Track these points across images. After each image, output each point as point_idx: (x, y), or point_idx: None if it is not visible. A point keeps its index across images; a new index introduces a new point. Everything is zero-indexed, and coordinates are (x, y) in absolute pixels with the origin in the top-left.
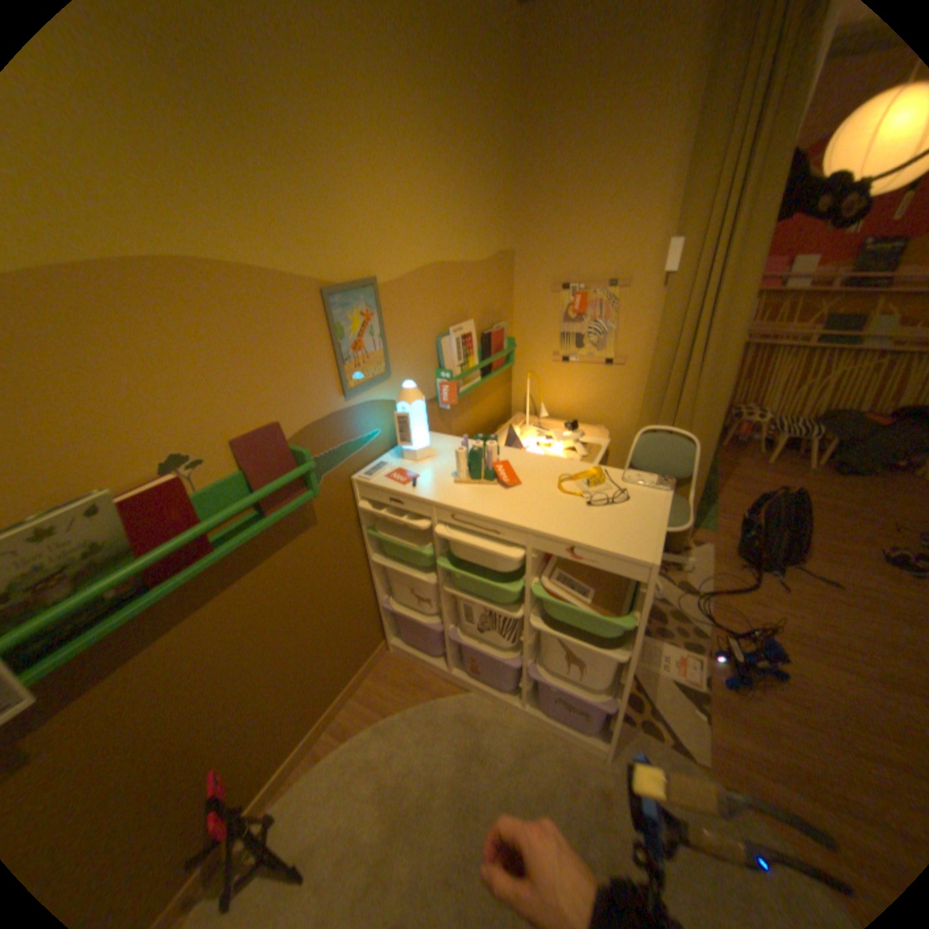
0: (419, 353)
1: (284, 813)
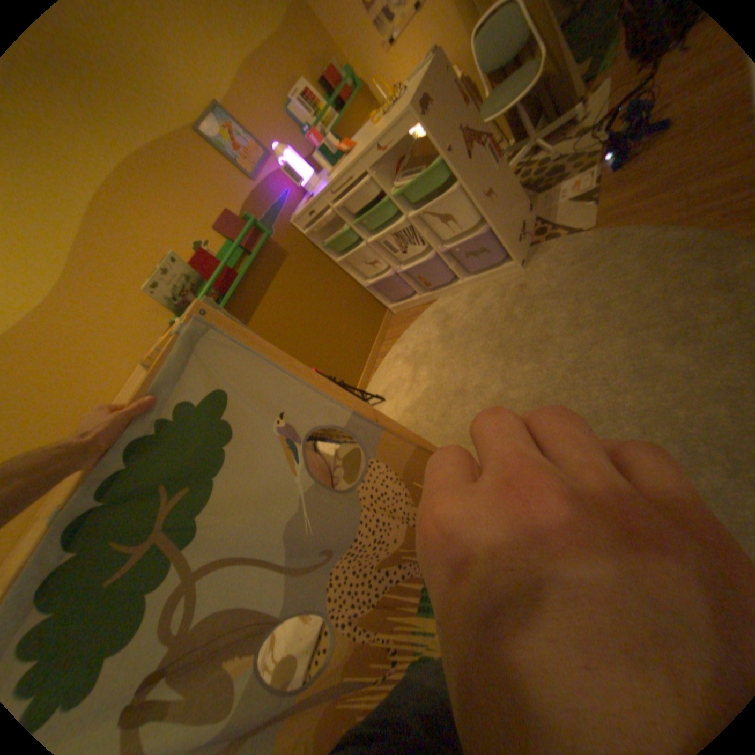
0: (278, 126)
1: (371, 389)
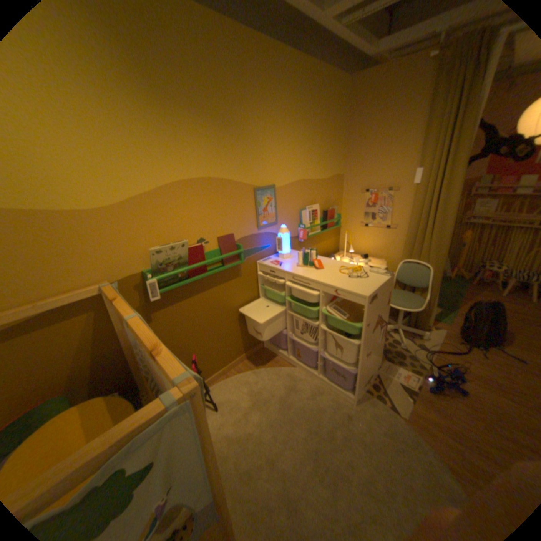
0: (291, 216)
1: (214, 391)
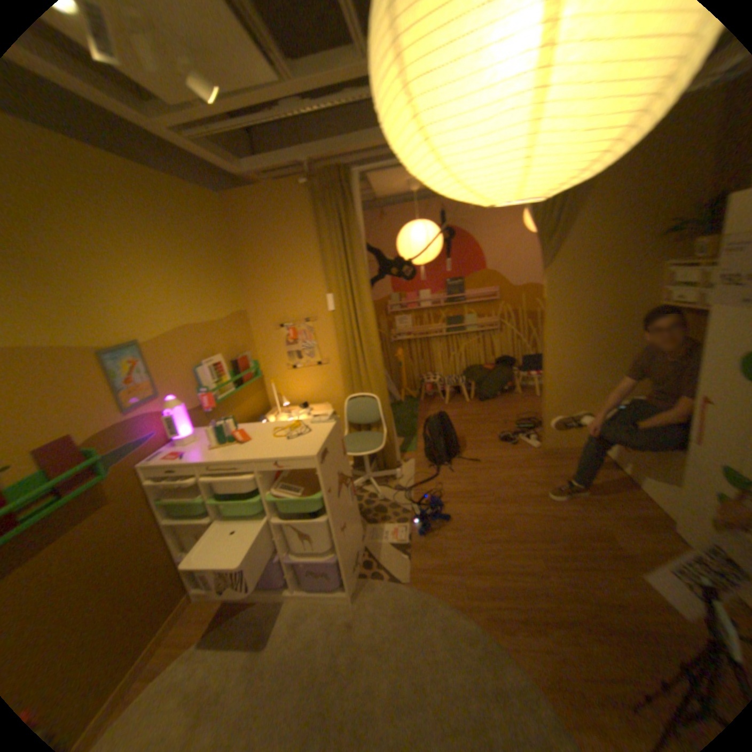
0: (181, 379)
1: None
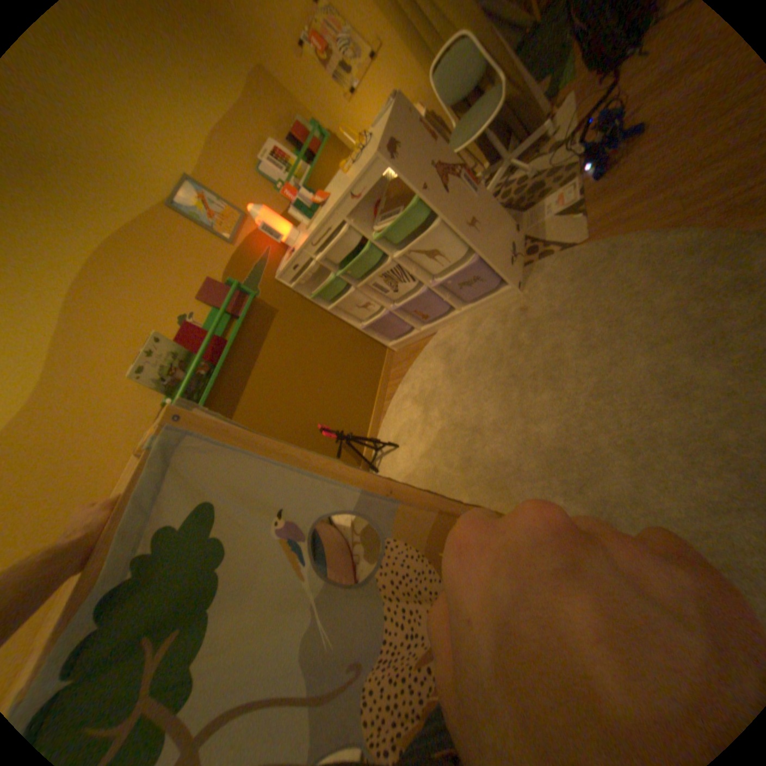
0: (252, 188)
1: (383, 435)
